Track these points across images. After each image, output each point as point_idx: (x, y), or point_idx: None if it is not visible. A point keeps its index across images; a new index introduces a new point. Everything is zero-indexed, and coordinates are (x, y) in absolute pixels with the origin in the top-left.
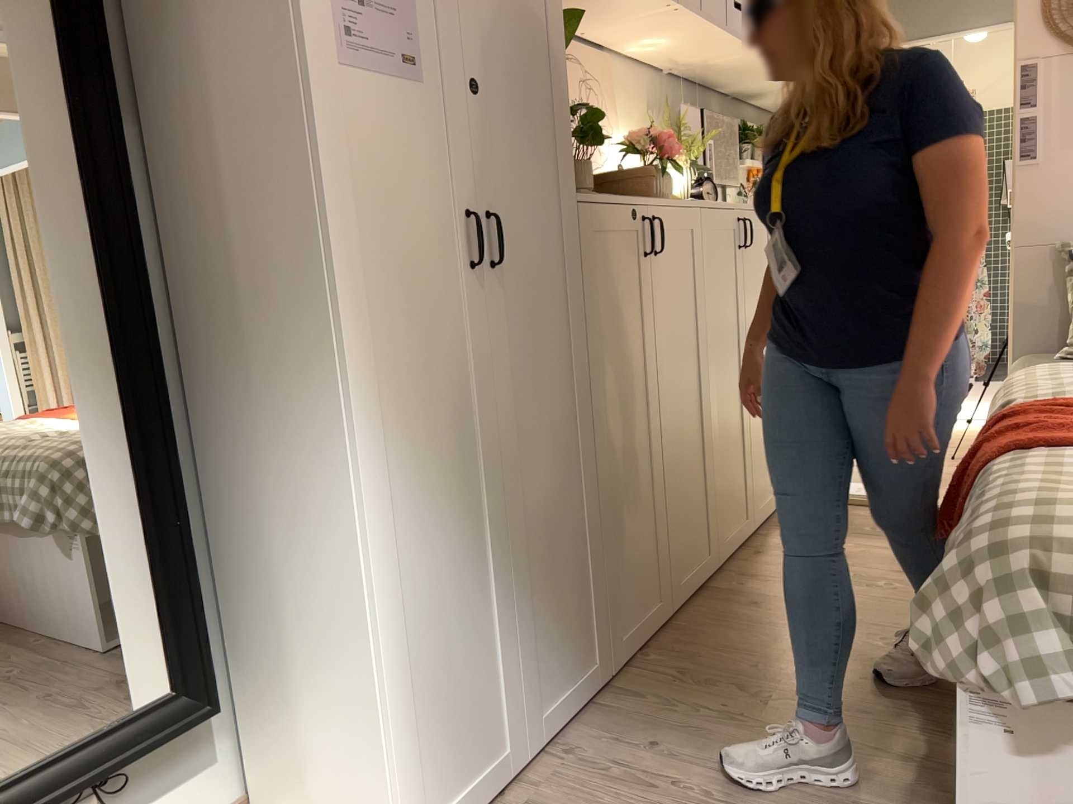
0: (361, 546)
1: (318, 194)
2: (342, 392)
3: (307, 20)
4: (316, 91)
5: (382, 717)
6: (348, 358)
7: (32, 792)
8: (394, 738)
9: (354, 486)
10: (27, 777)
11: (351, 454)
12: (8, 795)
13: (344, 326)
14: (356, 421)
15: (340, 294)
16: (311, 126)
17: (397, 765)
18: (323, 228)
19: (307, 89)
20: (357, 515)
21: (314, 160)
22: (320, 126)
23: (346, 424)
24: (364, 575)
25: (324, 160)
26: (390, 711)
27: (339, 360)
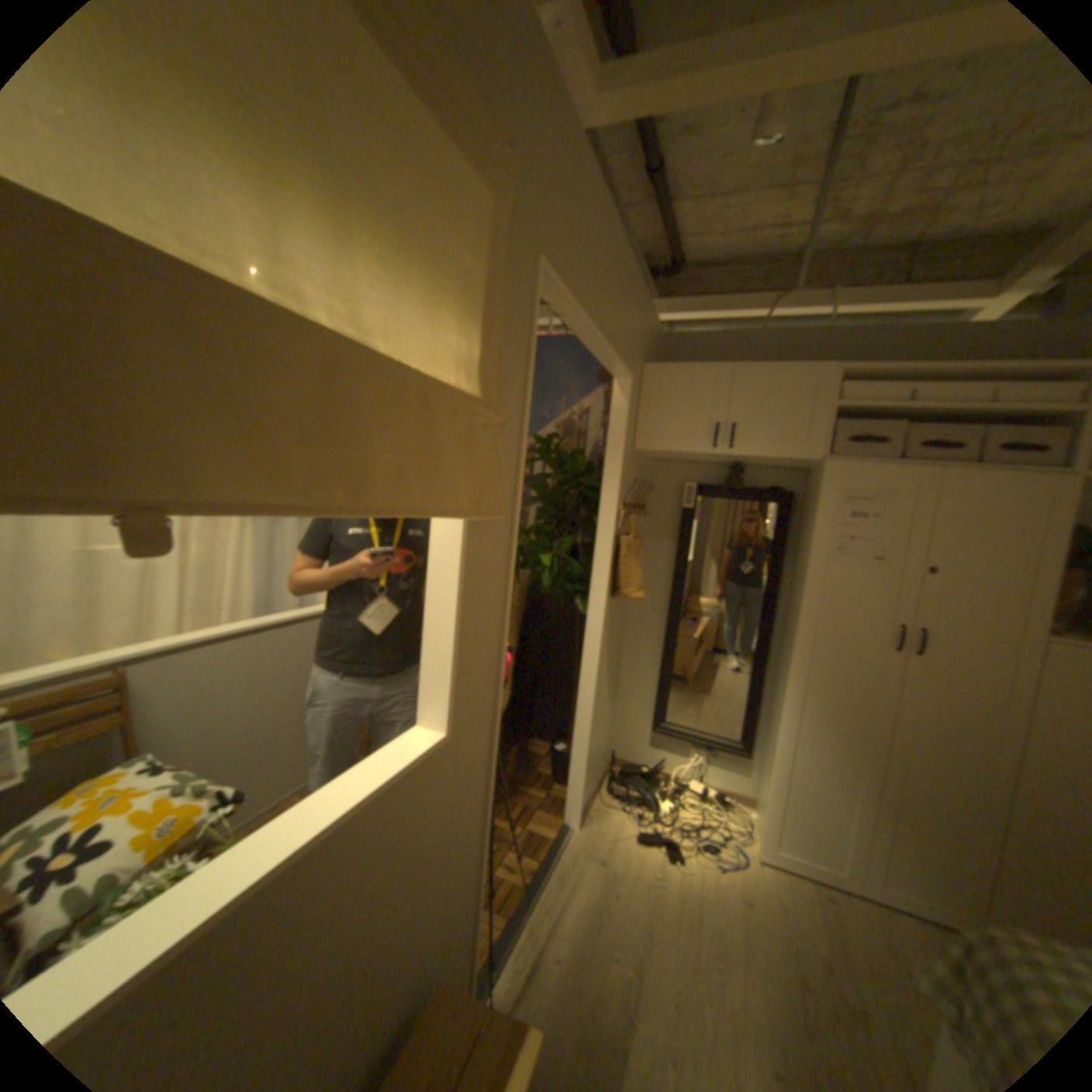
0: (784, 731)
1: (804, 607)
2: (793, 675)
3: (819, 549)
4: (815, 573)
5: (774, 795)
6: (800, 665)
7: (694, 737)
8: (777, 807)
9: (787, 709)
10: (695, 733)
11: (789, 698)
12: (689, 733)
13: (802, 654)
14: (796, 687)
15: (804, 642)
16: (808, 584)
17: (775, 817)
18: (802, 619)
19: (810, 572)
20: (786, 719)
21: (806, 596)
22: (813, 585)
23: (791, 686)
24: (782, 741)
25: (811, 596)
26: (779, 796)
27: (795, 664)
